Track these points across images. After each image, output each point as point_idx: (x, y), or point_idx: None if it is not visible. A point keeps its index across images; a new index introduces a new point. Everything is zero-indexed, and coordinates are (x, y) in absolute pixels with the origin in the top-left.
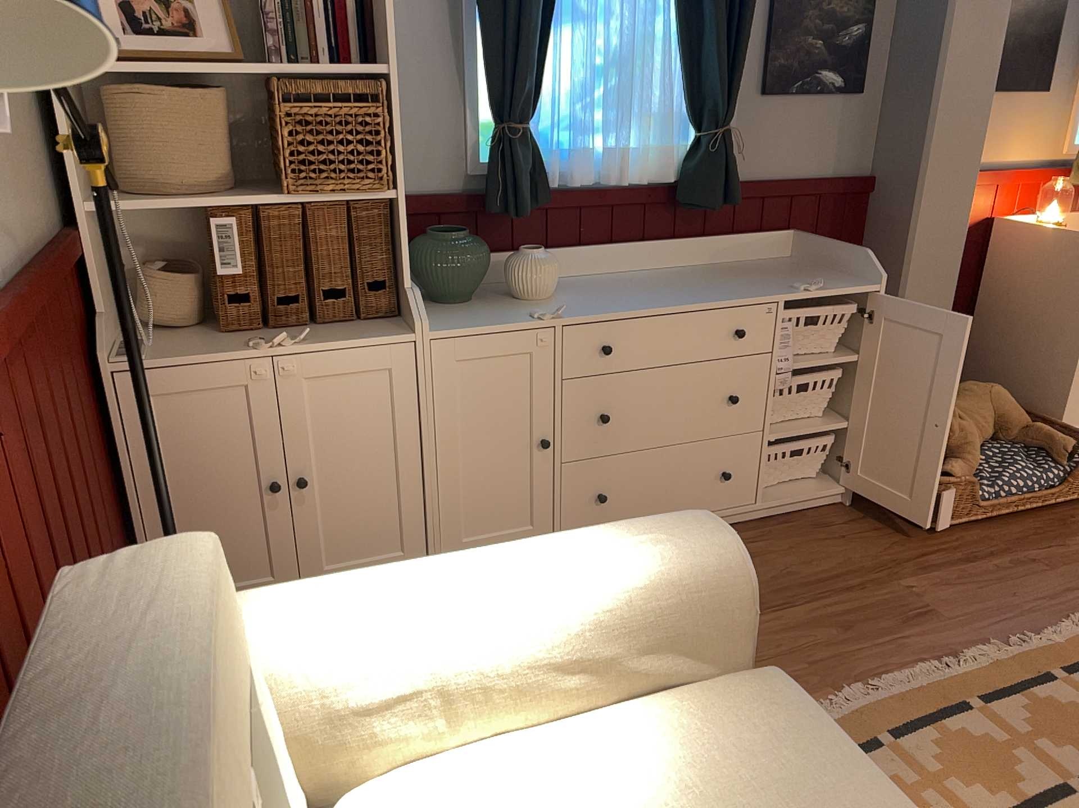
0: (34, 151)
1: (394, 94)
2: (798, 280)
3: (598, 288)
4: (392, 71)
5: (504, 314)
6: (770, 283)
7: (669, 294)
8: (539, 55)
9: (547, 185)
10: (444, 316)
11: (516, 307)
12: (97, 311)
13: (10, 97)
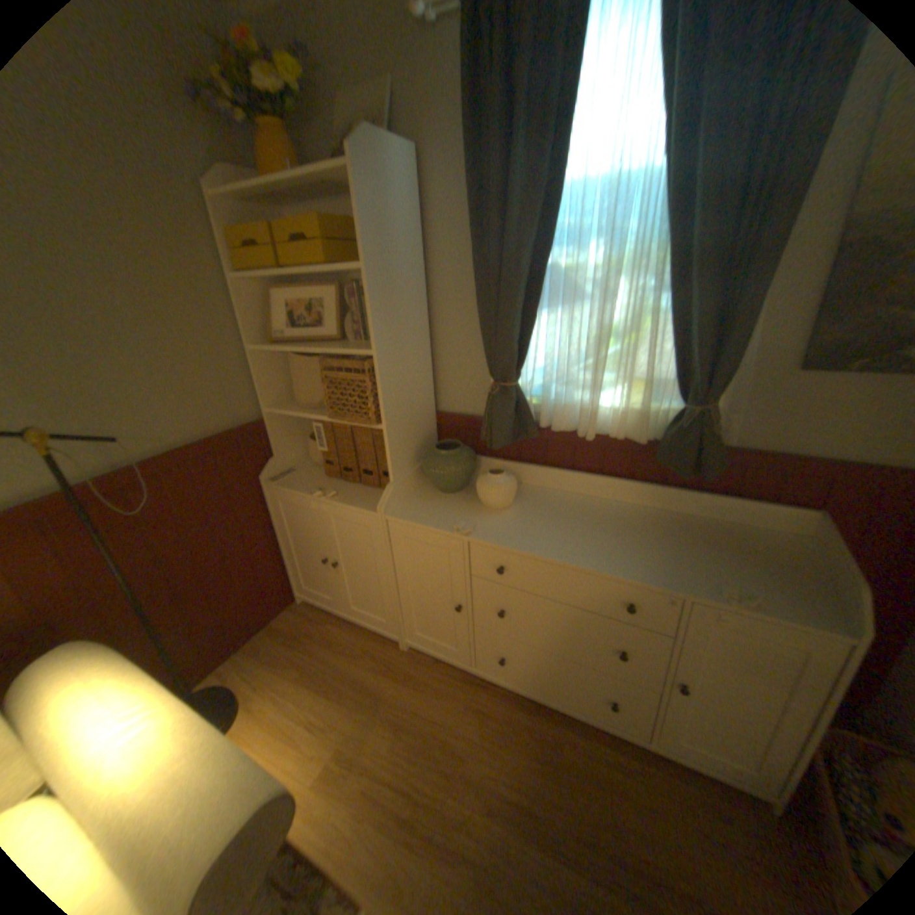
0: (230, 386)
1: (379, 367)
2: (754, 579)
3: (552, 512)
4: (378, 353)
5: (450, 514)
6: (712, 570)
7: (588, 543)
8: (525, 332)
9: (537, 424)
10: (422, 501)
11: (468, 510)
12: (275, 454)
13: (200, 367)
